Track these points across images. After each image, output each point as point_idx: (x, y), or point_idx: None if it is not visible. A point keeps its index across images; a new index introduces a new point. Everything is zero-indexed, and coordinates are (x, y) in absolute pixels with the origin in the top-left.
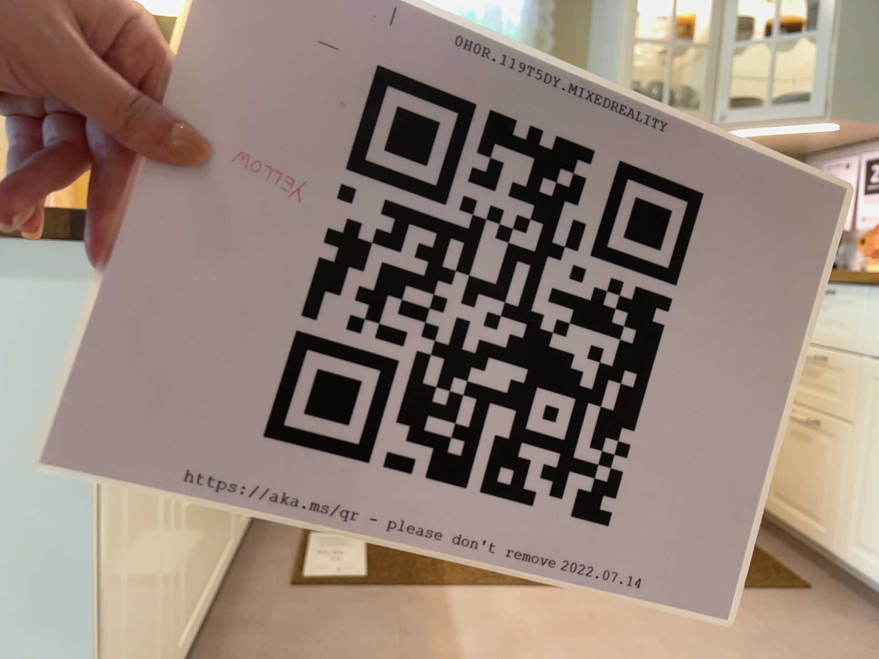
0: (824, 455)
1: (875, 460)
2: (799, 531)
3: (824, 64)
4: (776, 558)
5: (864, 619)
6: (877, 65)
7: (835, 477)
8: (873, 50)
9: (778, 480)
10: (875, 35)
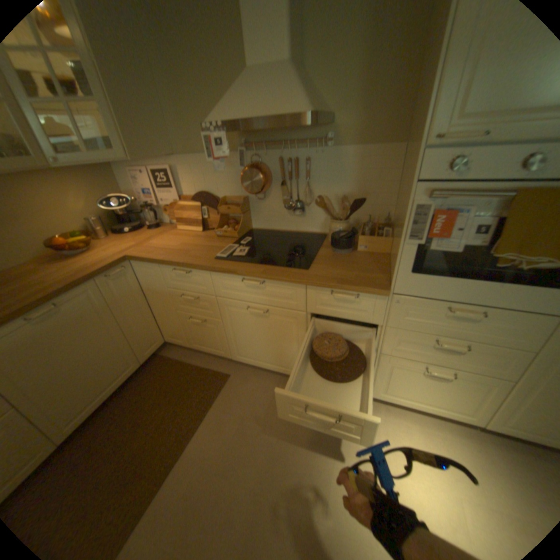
0: (211, 329)
1: (234, 330)
2: (210, 353)
3: (109, 123)
4: (208, 366)
5: (248, 374)
6: (138, 122)
7: (219, 336)
8: (131, 113)
9: (193, 338)
10: (128, 103)
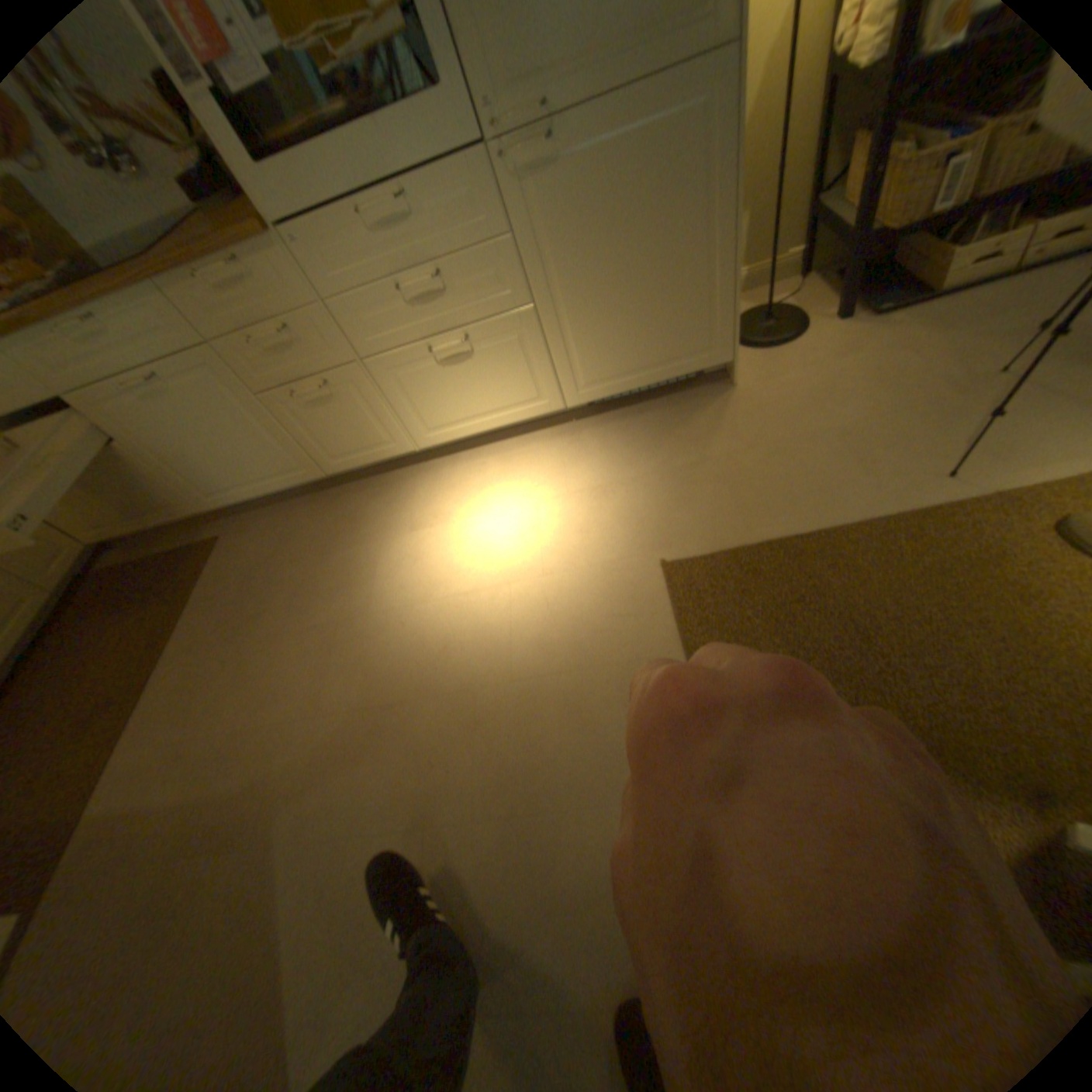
0: (123, 474)
1: (154, 451)
2: (170, 522)
3: None
4: (181, 546)
5: (249, 522)
6: None
7: (146, 479)
8: None
9: (118, 511)
10: None
